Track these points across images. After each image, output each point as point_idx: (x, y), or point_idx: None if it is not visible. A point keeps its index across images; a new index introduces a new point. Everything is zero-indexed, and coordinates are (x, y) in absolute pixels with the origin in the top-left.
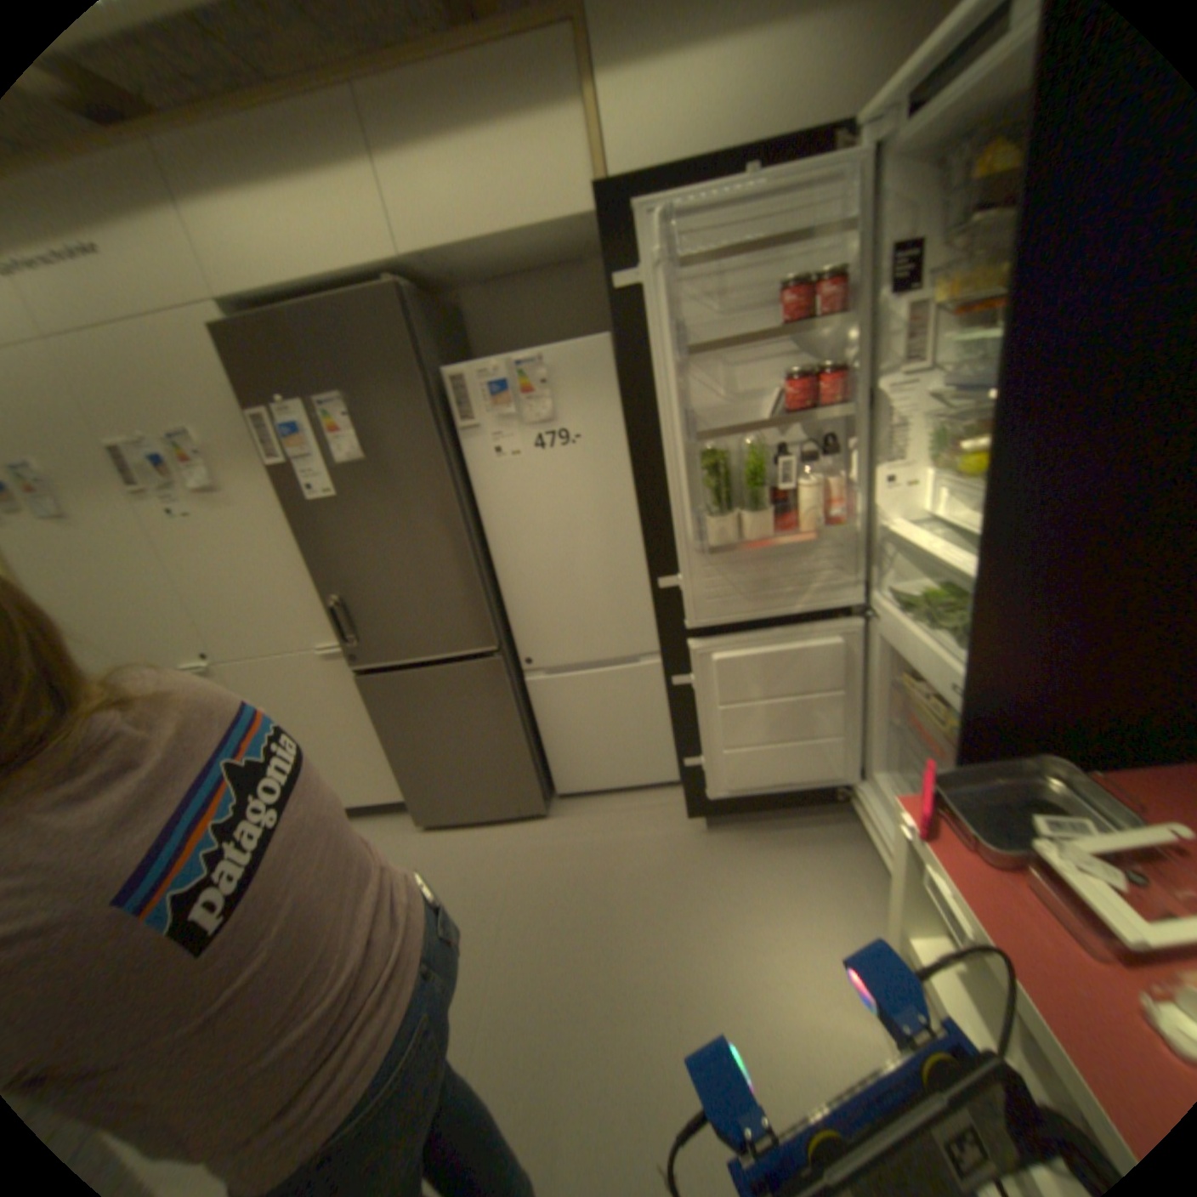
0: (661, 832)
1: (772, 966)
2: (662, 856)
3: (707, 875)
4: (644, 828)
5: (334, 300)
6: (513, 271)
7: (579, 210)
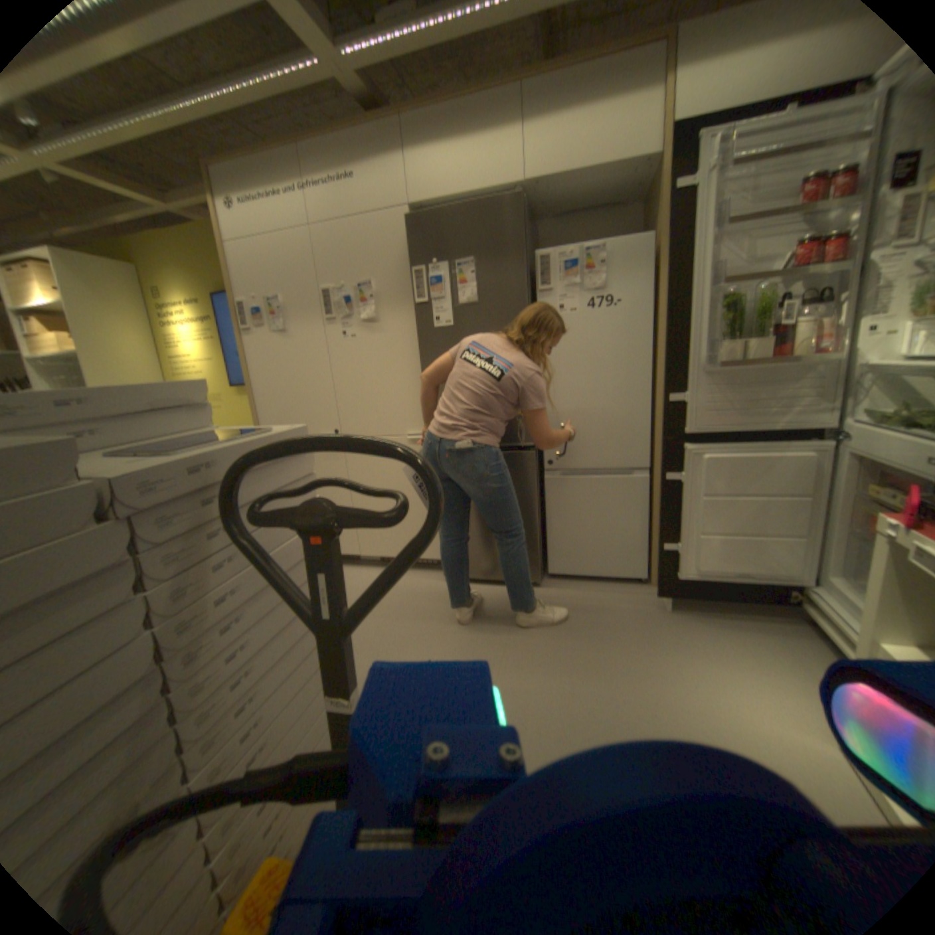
0: (633, 607)
1: (735, 695)
2: (635, 620)
3: (674, 636)
4: (619, 603)
5: (485, 202)
6: (580, 207)
7: (650, 151)
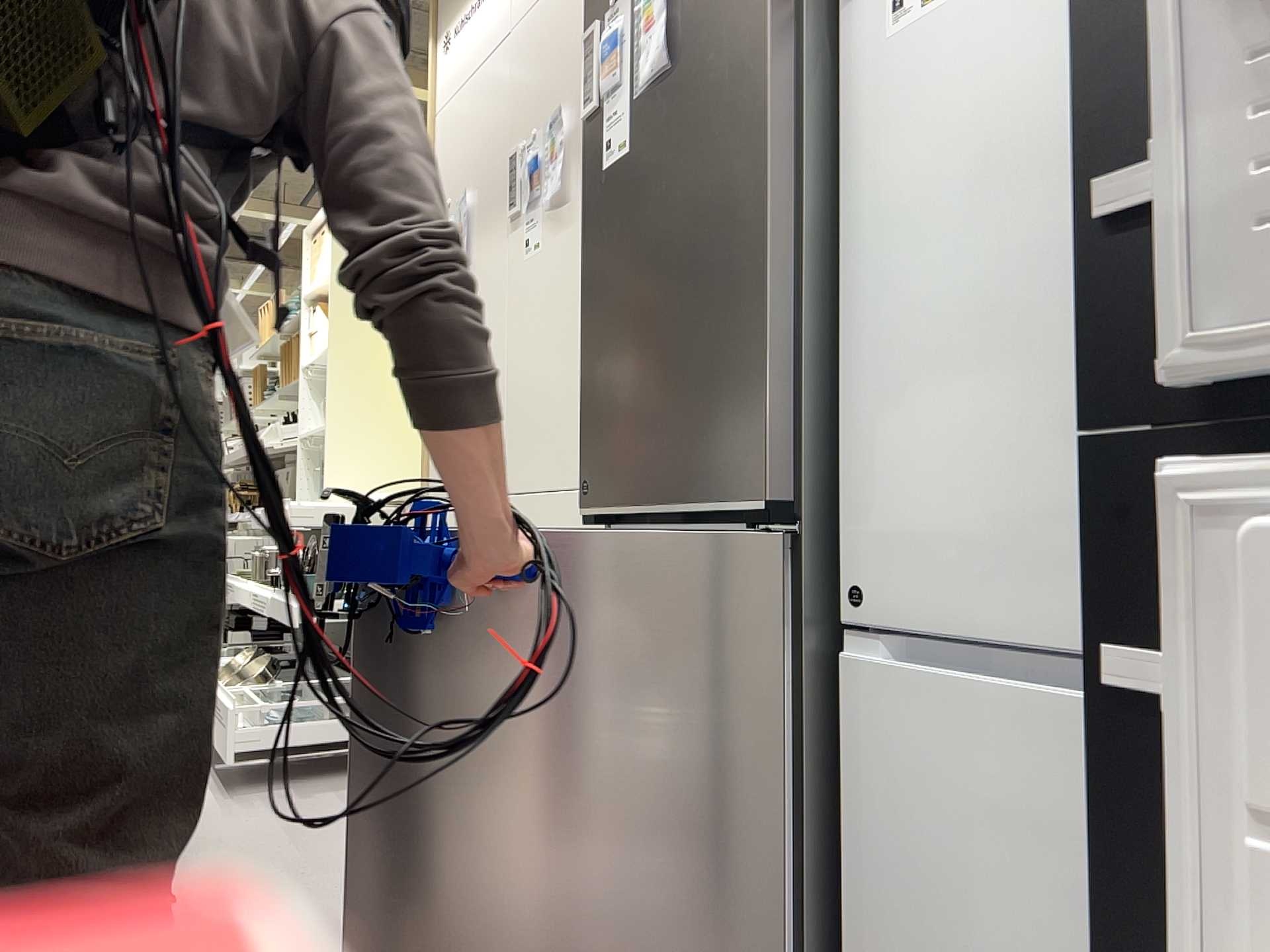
0: None
1: None
2: None
3: None
4: None
5: None
6: None
7: None
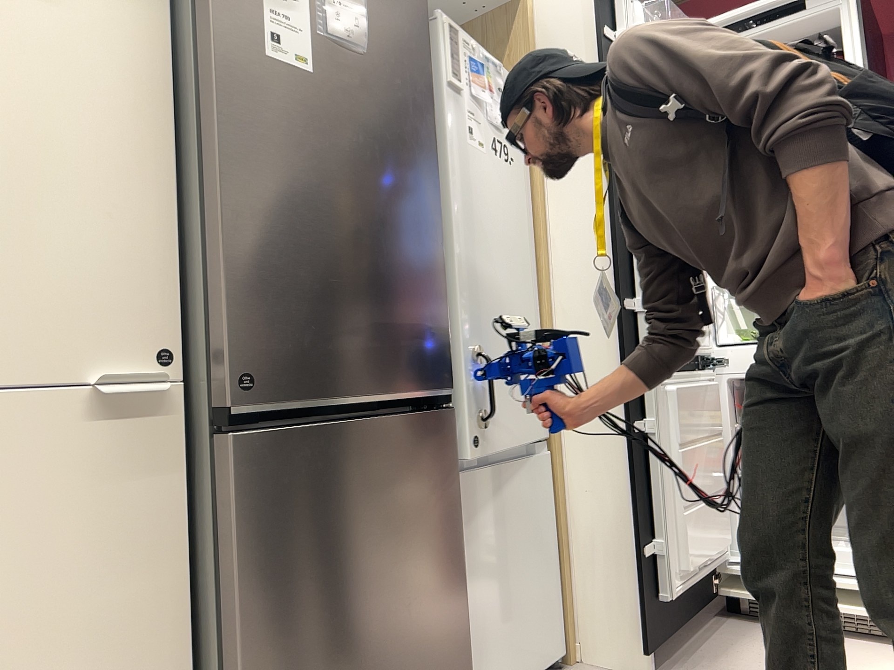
0: None
1: None
2: None
3: None
4: None
5: None
6: None
7: None
